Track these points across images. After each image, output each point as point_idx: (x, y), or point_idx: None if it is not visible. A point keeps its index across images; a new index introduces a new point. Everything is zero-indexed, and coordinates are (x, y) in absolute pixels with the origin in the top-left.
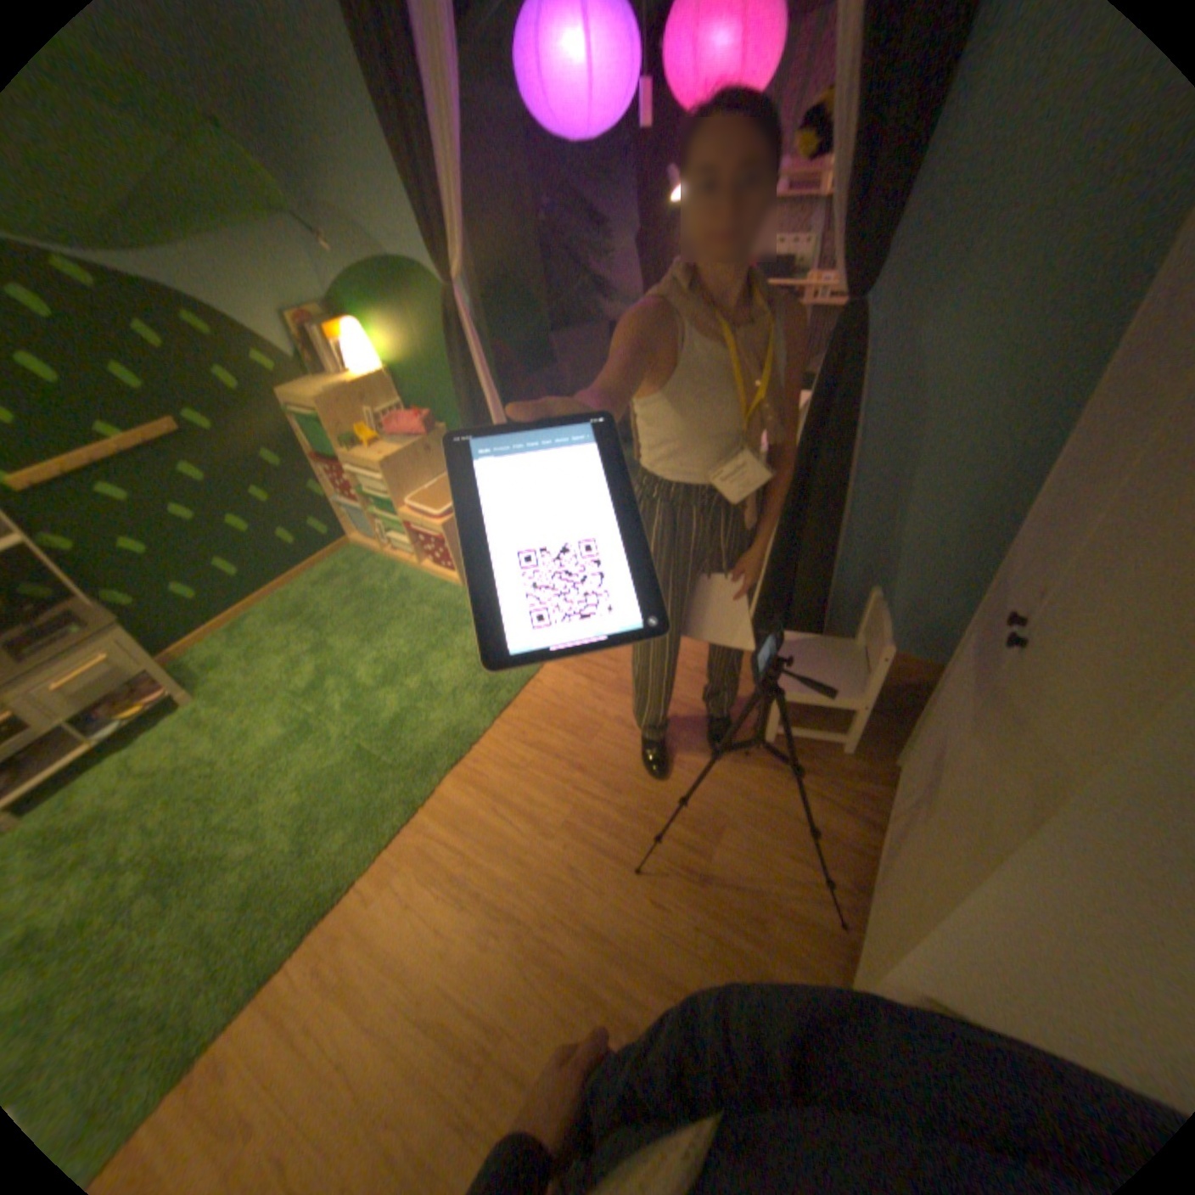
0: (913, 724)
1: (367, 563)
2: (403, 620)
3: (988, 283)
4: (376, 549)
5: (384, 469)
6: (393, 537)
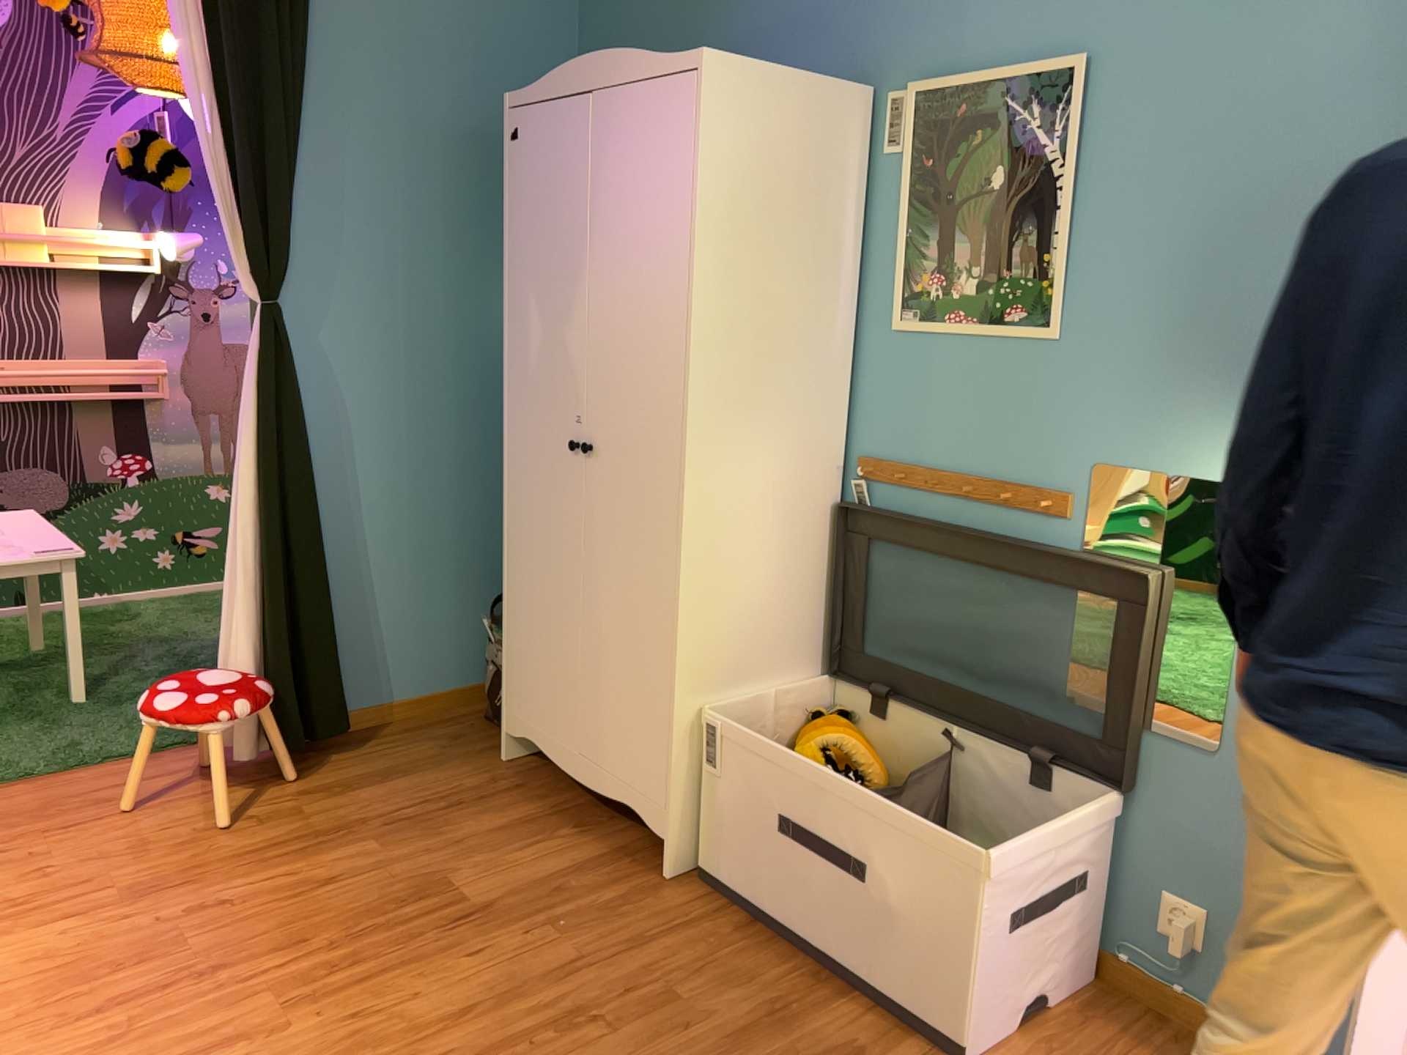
0: (475, 735)
1: None
2: None
3: (356, 294)
4: None
5: None
6: None
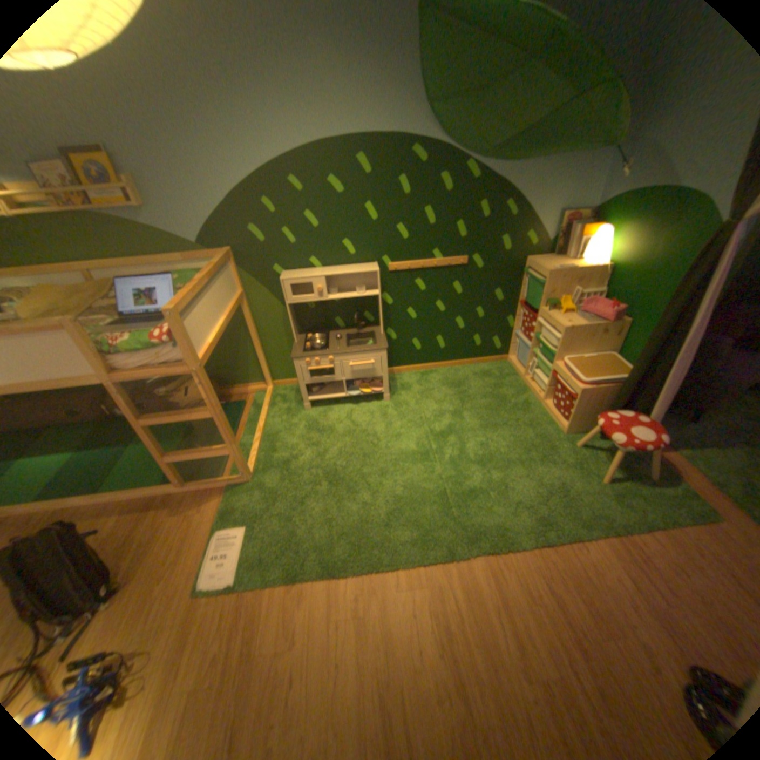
0: None
1: (510, 379)
2: (512, 430)
3: None
4: (521, 374)
5: (566, 333)
6: (538, 374)
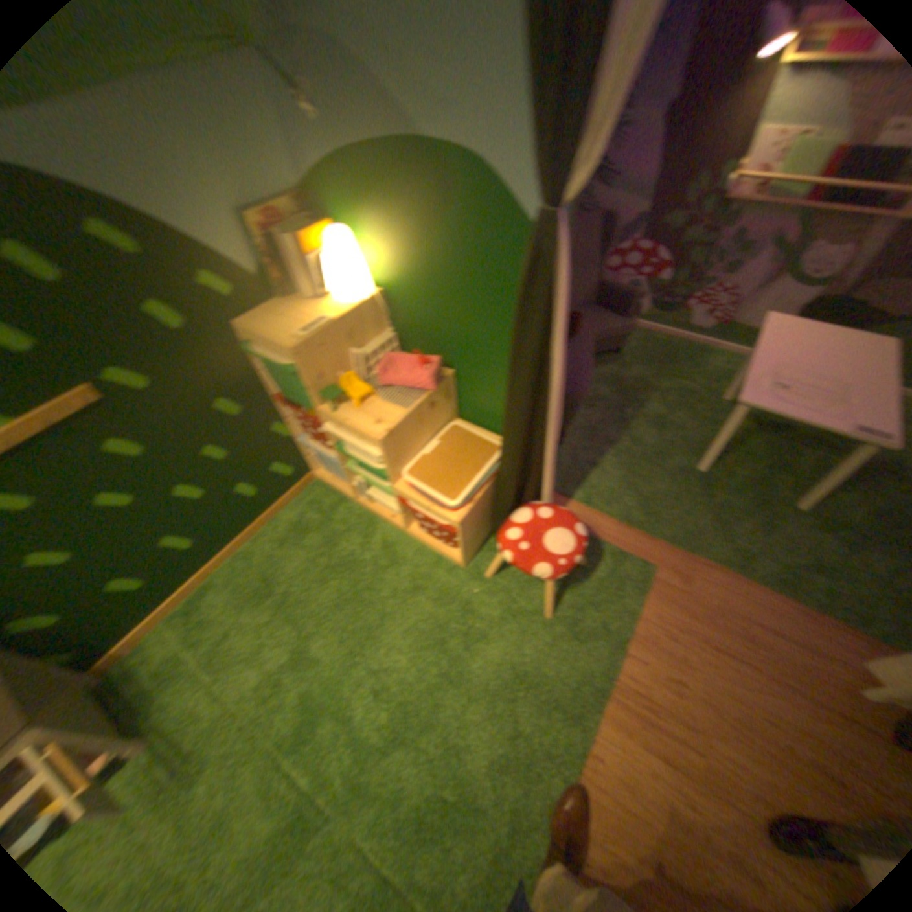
0: None
1: (342, 512)
2: (400, 617)
3: None
4: (352, 495)
5: (388, 445)
6: (378, 493)
